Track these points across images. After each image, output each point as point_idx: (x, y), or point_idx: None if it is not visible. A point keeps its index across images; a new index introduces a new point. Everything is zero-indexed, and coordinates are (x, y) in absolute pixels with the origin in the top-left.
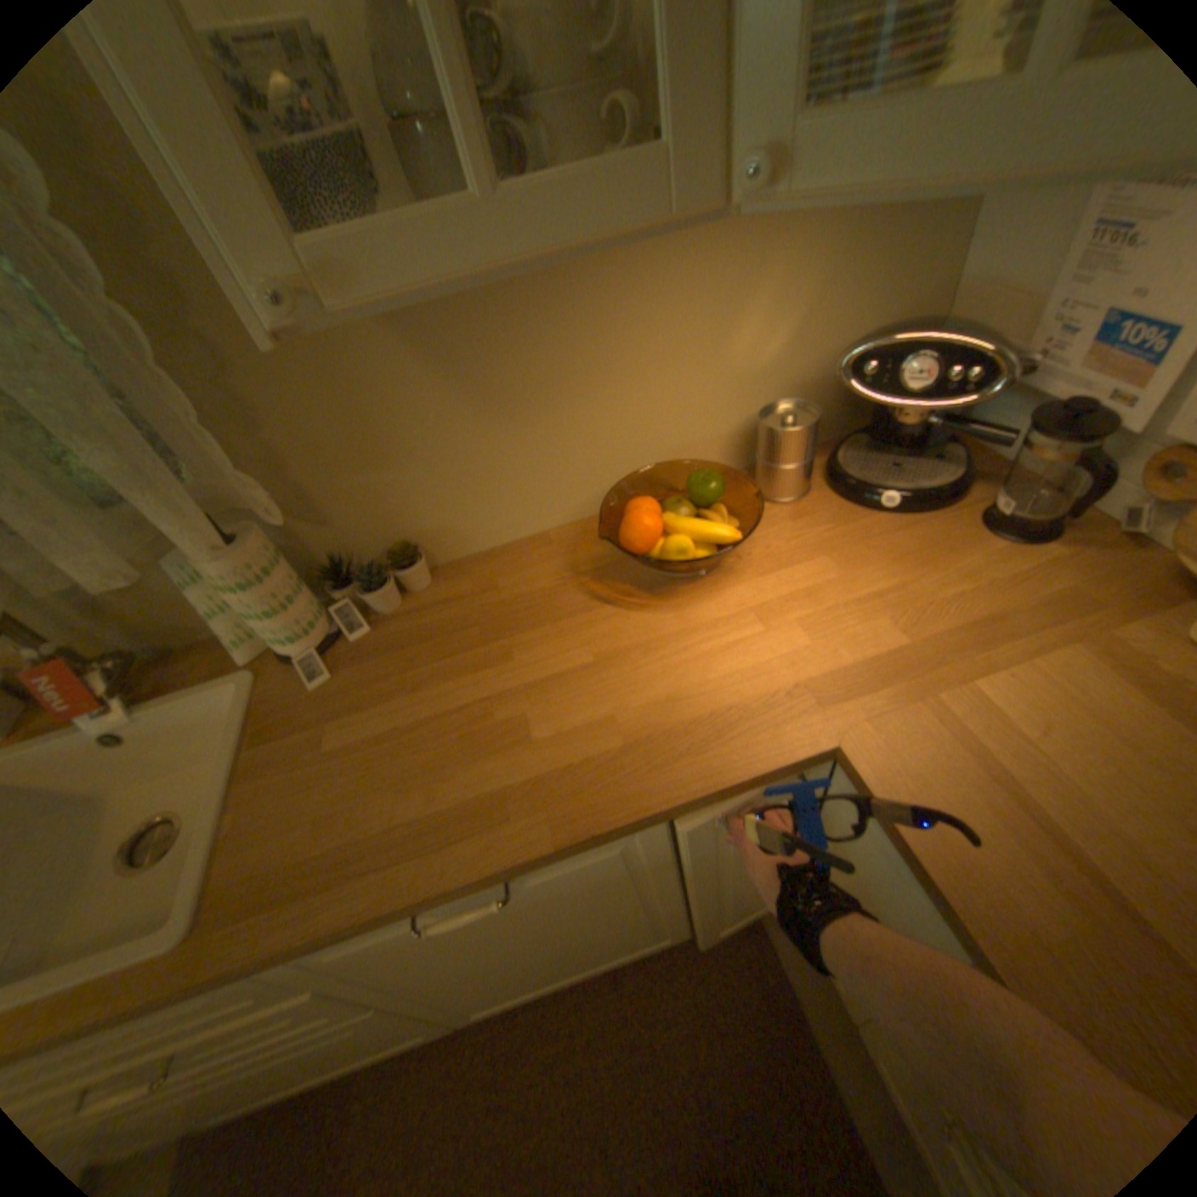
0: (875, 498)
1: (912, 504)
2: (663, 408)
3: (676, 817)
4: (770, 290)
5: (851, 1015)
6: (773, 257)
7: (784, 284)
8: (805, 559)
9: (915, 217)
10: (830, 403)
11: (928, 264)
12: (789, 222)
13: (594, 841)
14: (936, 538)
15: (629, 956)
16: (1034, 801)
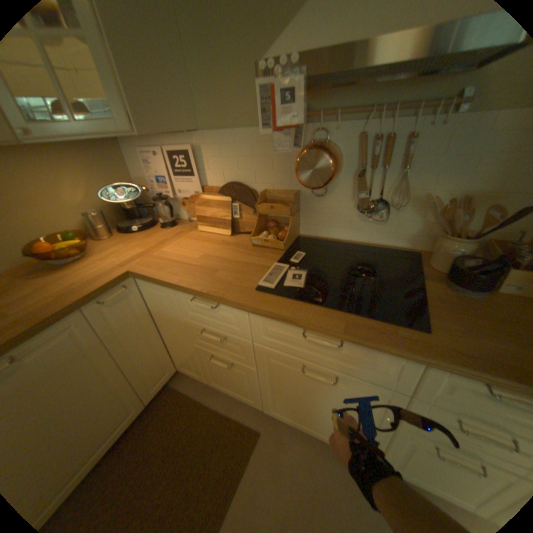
0: (130, 229)
1: (141, 228)
2: (41, 218)
3: (82, 306)
4: (68, 181)
5: (203, 380)
6: (64, 172)
7: (73, 179)
8: (113, 247)
9: (107, 164)
10: (111, 213)
11: (119, 175)
12: (65, 163)
13: (49, 320)
14: (150, 233)
15: (117, 426)
16: (172, 259)
